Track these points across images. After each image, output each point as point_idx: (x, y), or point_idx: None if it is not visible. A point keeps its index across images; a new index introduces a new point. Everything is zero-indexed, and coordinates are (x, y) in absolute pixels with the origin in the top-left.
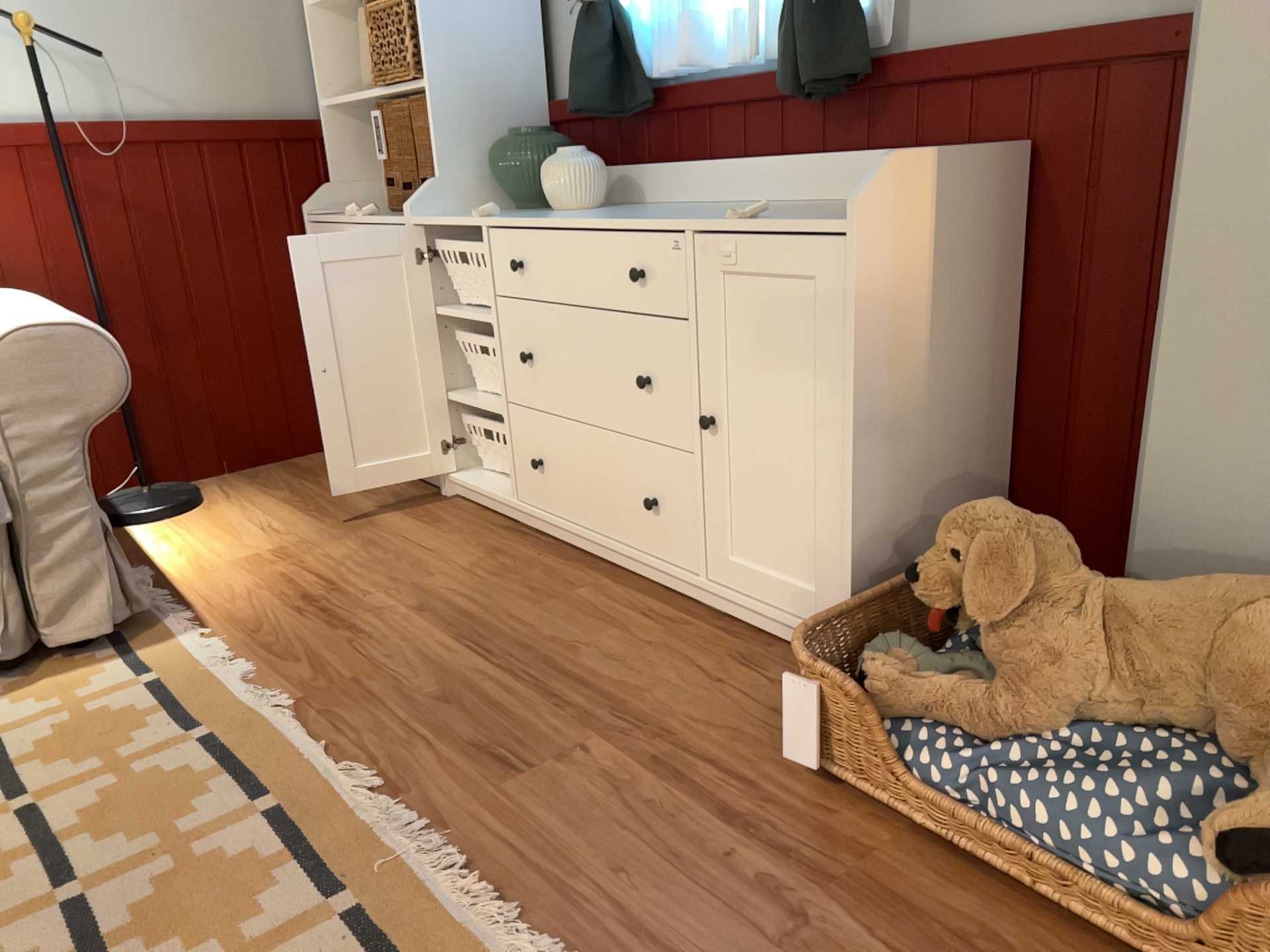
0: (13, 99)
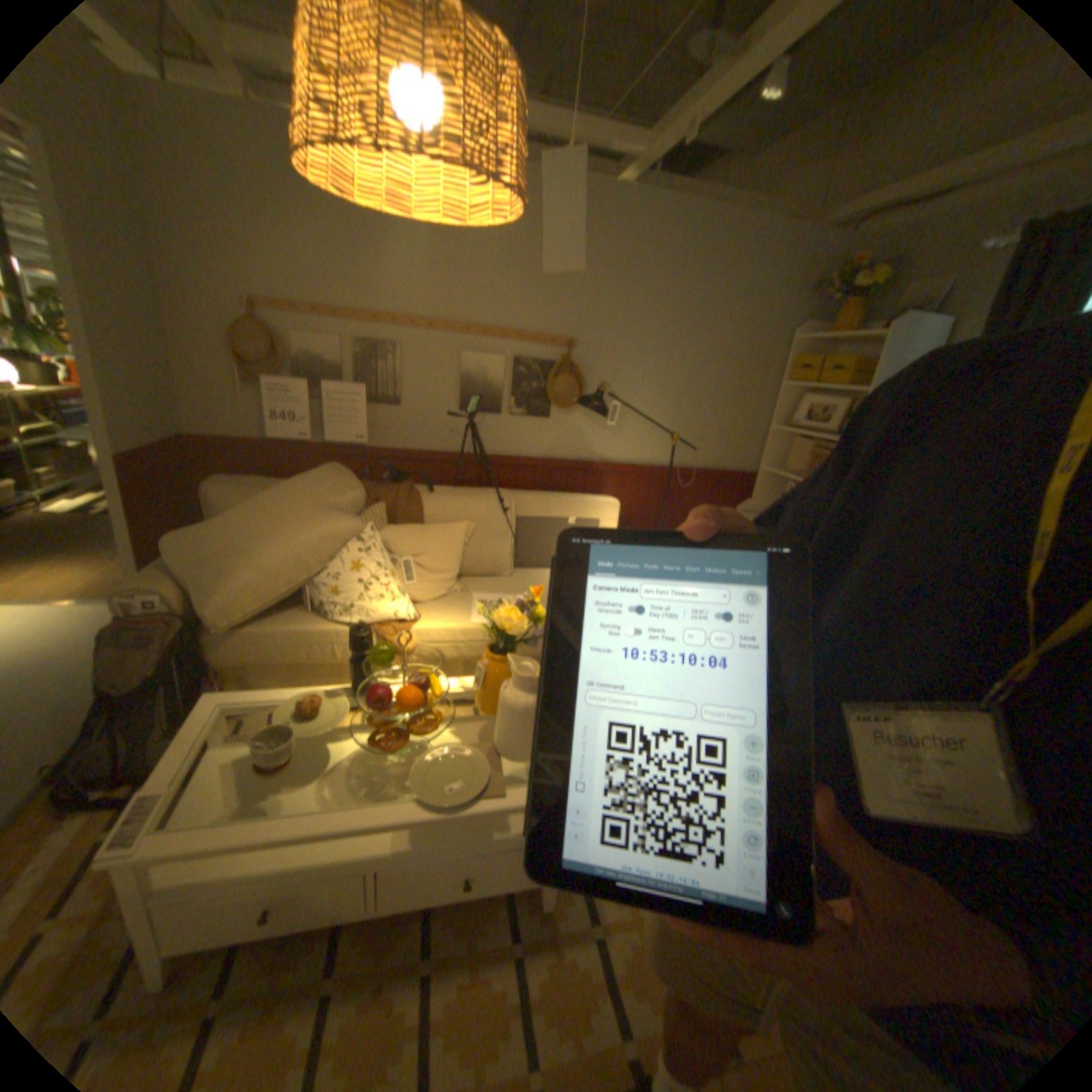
0: (652, 453)
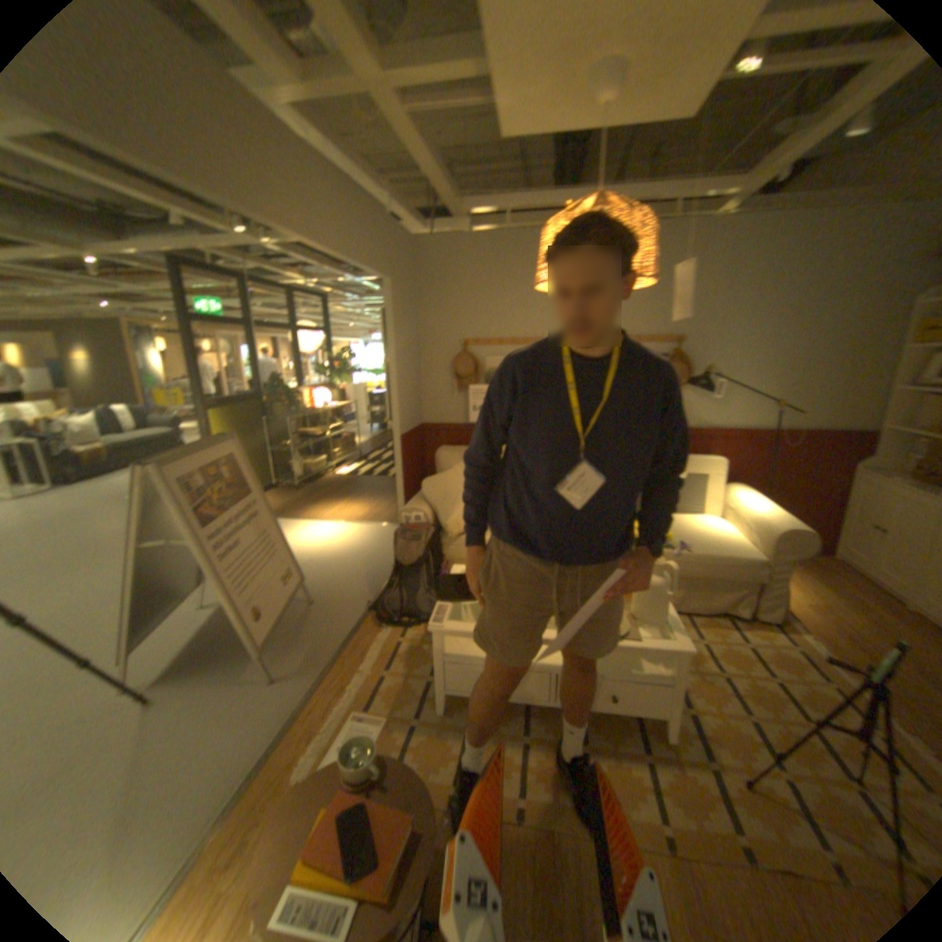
0: (759, 420)
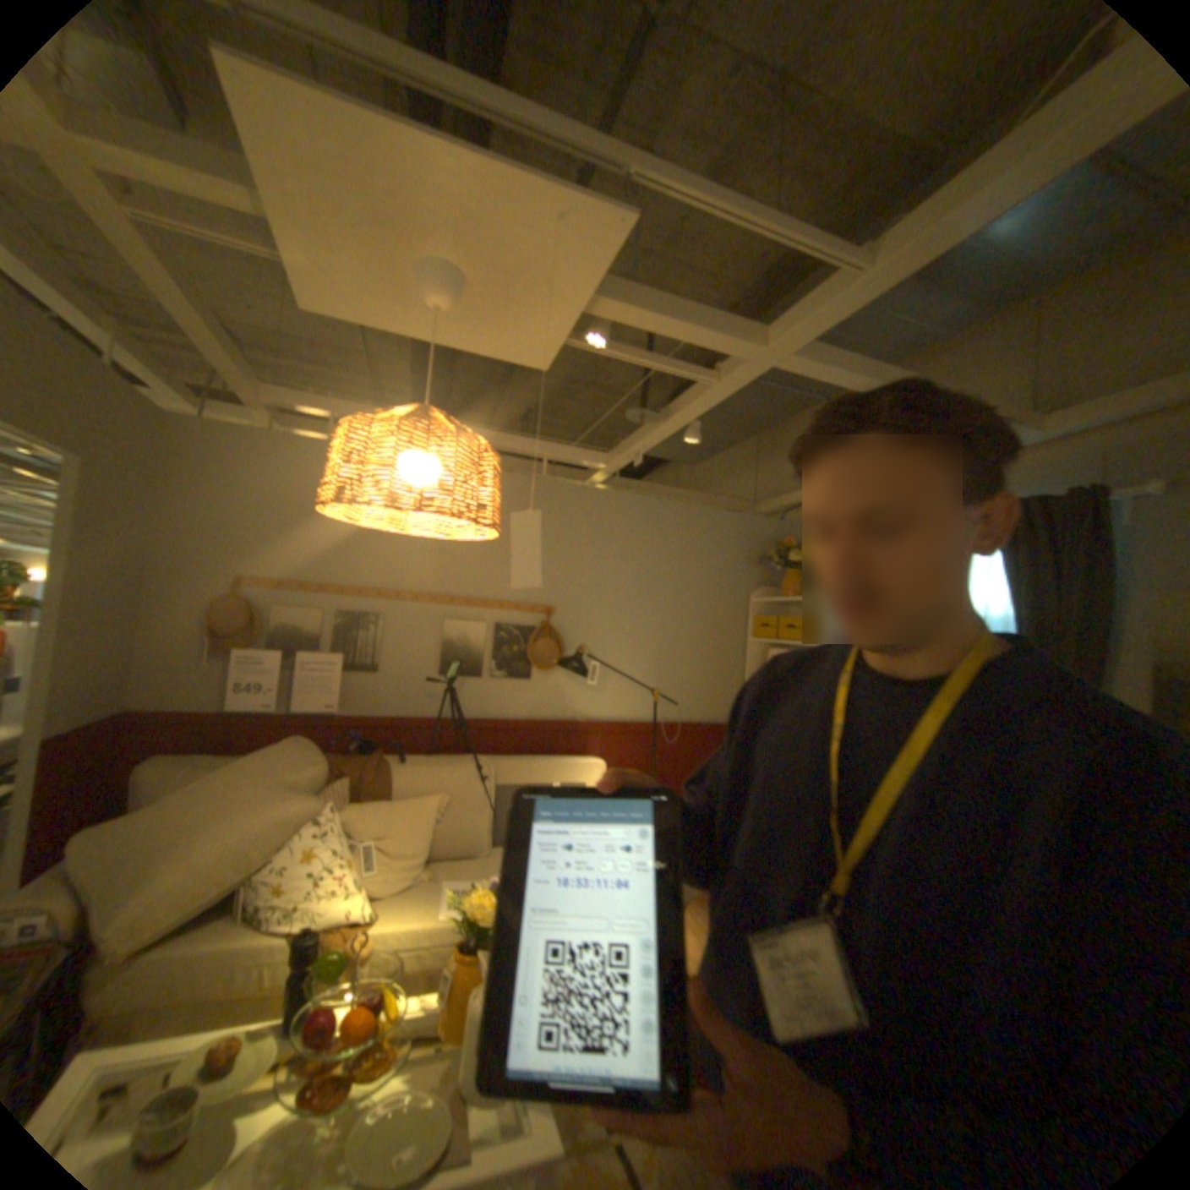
0: (637, 710)
